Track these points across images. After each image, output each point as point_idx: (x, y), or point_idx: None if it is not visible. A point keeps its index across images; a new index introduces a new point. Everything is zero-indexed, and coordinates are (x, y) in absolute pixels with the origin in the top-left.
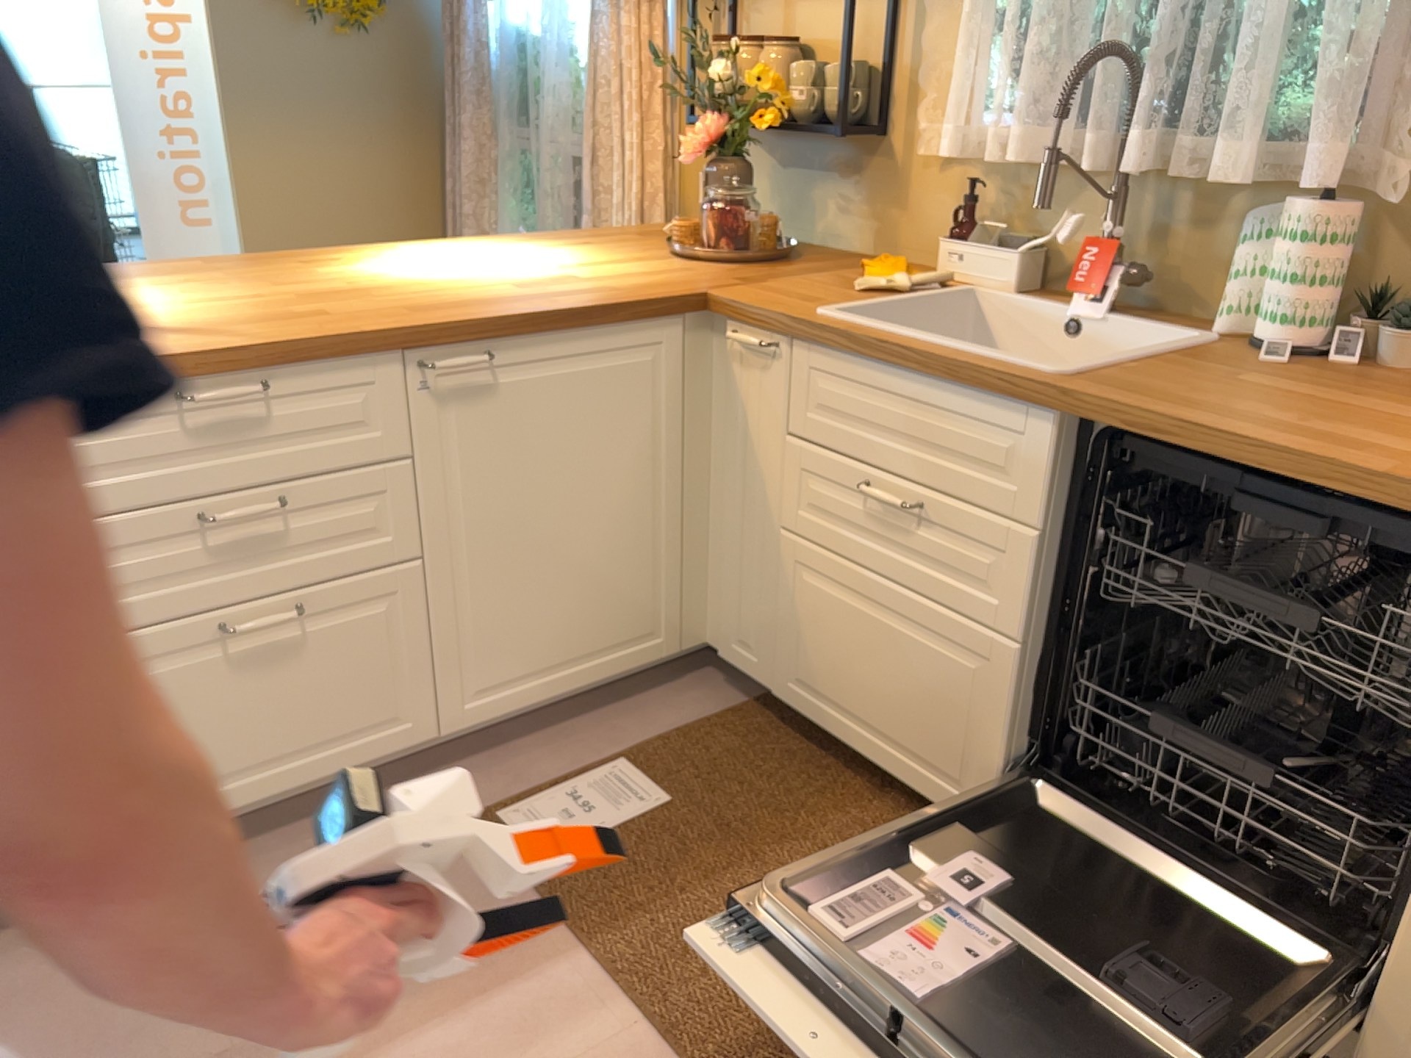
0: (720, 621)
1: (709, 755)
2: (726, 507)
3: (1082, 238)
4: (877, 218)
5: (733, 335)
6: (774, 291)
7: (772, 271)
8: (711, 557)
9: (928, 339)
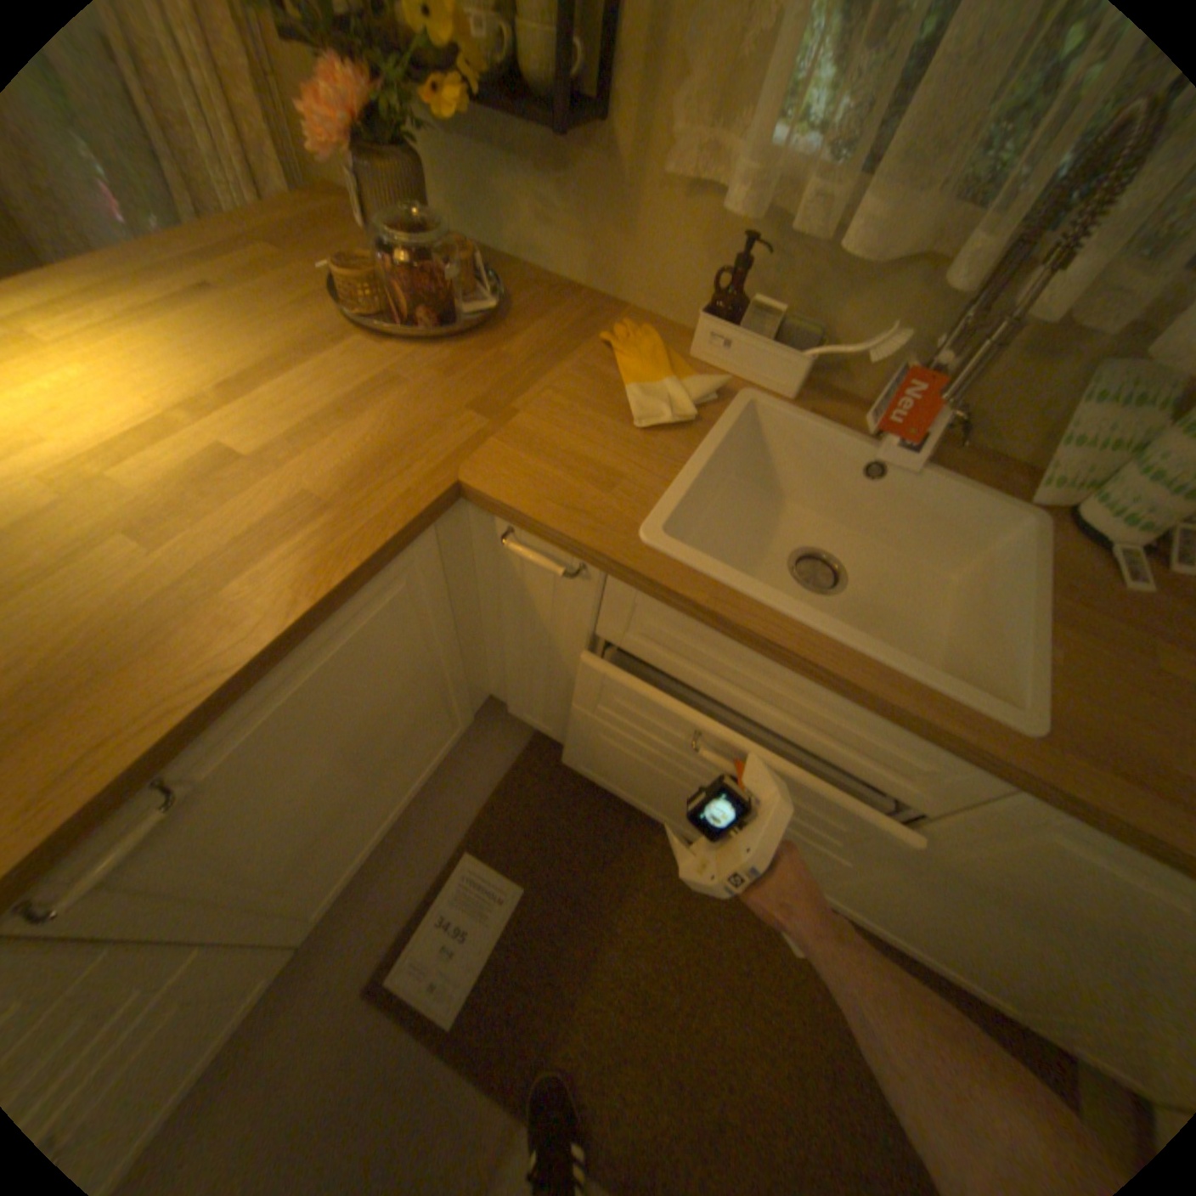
0: (505, 692)
1: (532, 816)
2: (509, 647)
3: (916, 362)
4: (594, 238)
5: (519, 552)
6: (549, 458)
7: (505, 365)
8: (490, 659)
9: (835, 634)
